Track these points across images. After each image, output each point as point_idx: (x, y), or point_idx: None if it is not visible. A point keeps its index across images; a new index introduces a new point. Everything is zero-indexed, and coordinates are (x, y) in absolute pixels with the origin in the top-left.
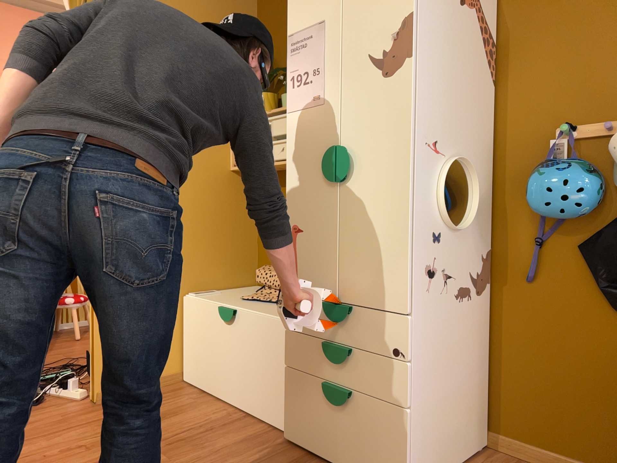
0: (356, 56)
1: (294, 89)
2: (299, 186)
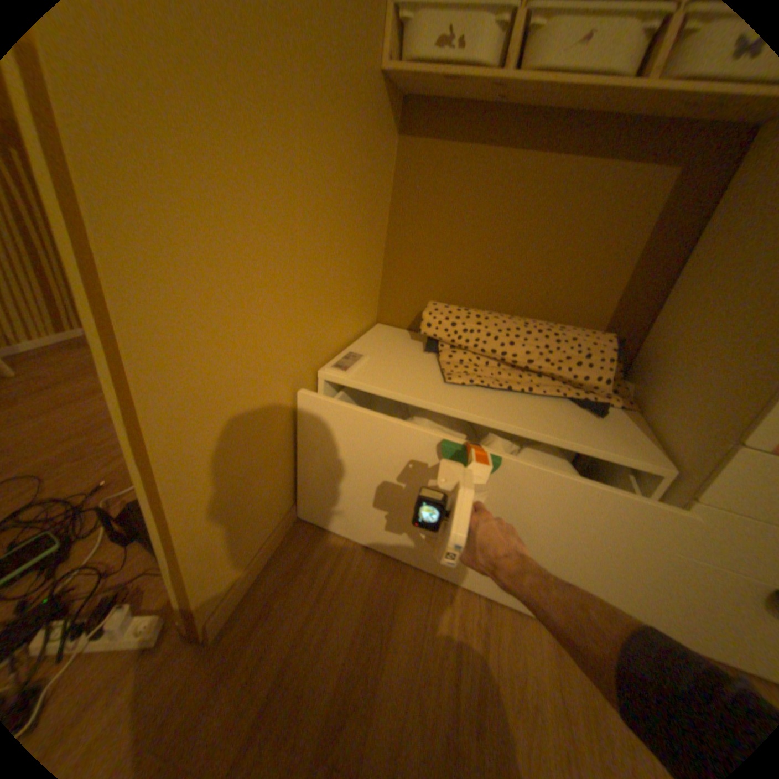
0: None
1: None
2: None
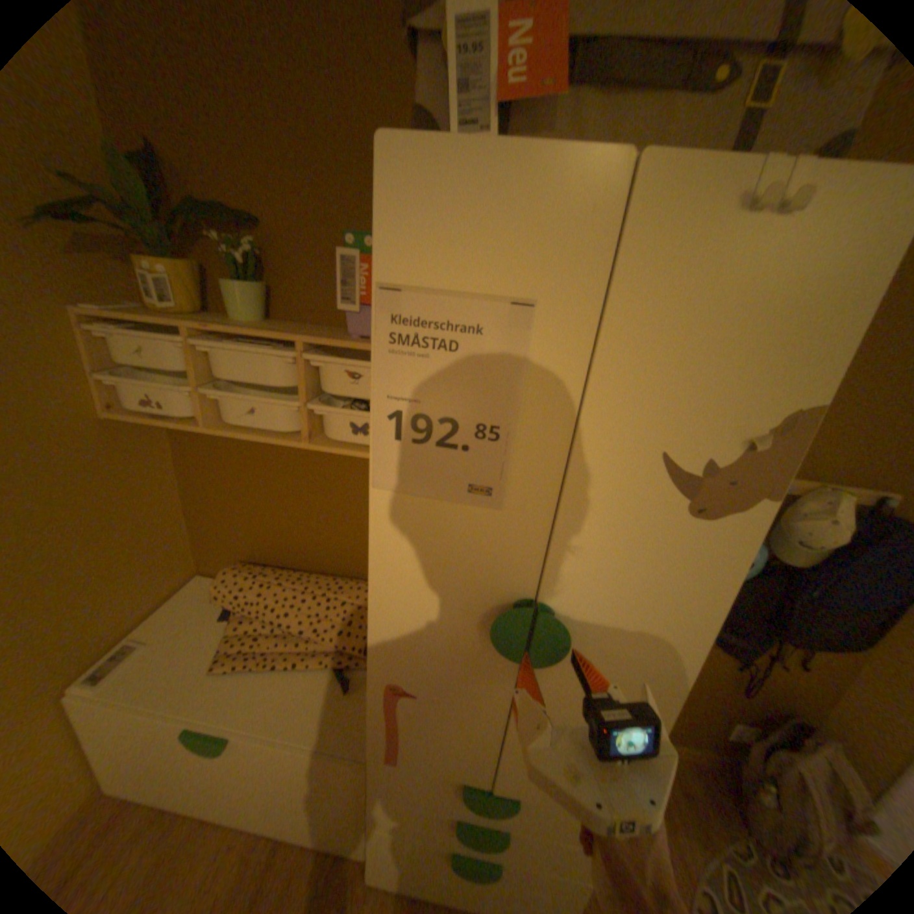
0: (626, 441)
1: (399, 442)
2: (409, 634)
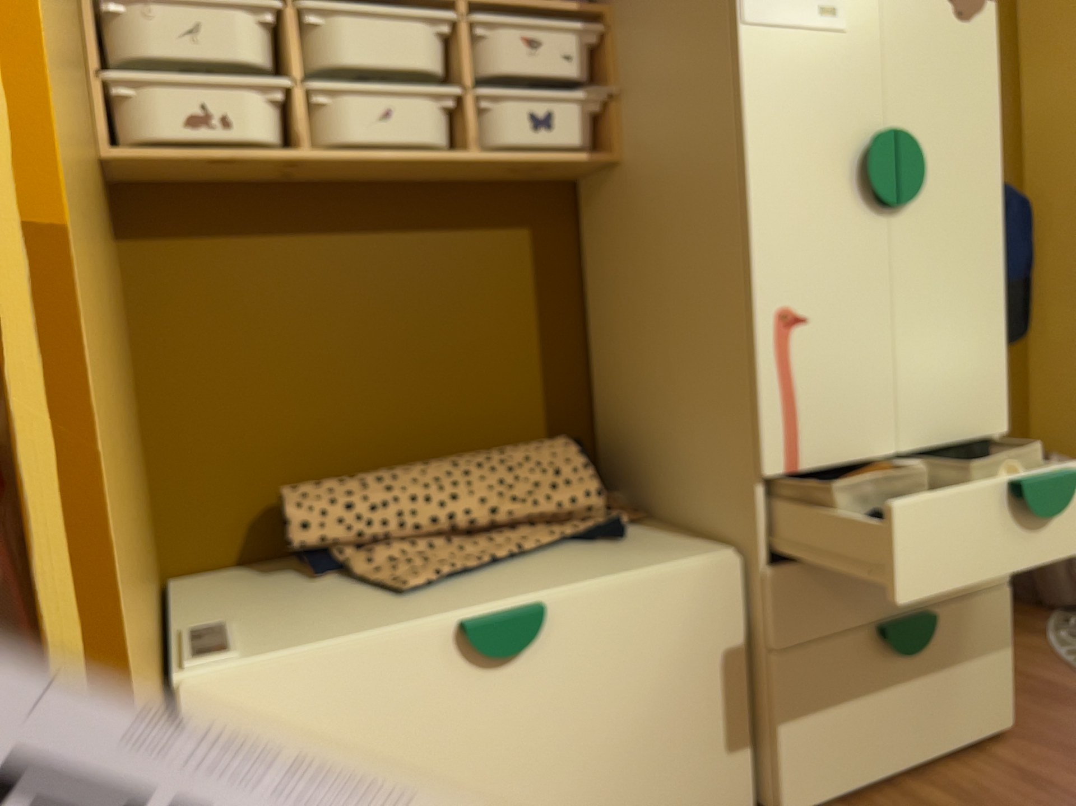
0: None
1: None
2: (791, 217)
